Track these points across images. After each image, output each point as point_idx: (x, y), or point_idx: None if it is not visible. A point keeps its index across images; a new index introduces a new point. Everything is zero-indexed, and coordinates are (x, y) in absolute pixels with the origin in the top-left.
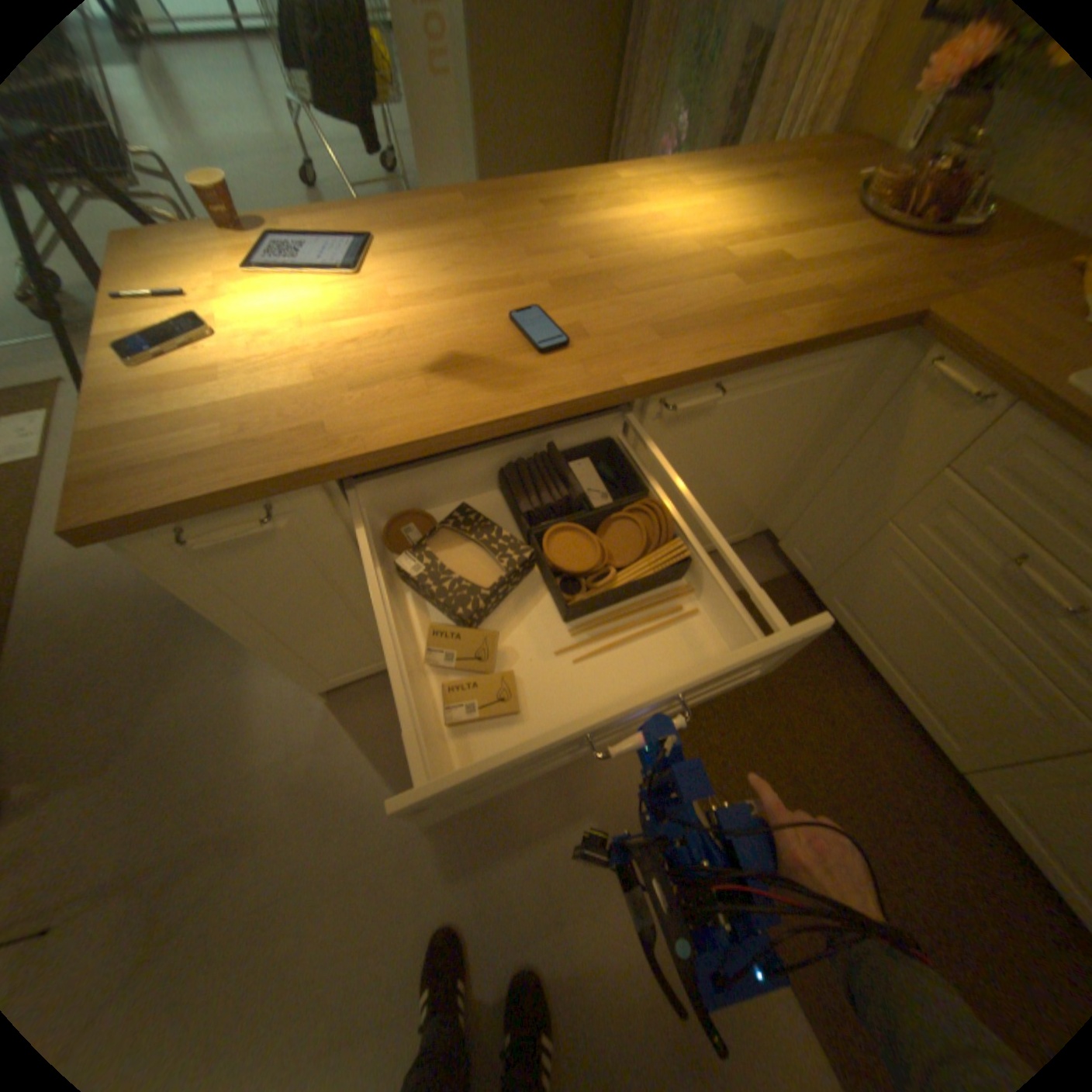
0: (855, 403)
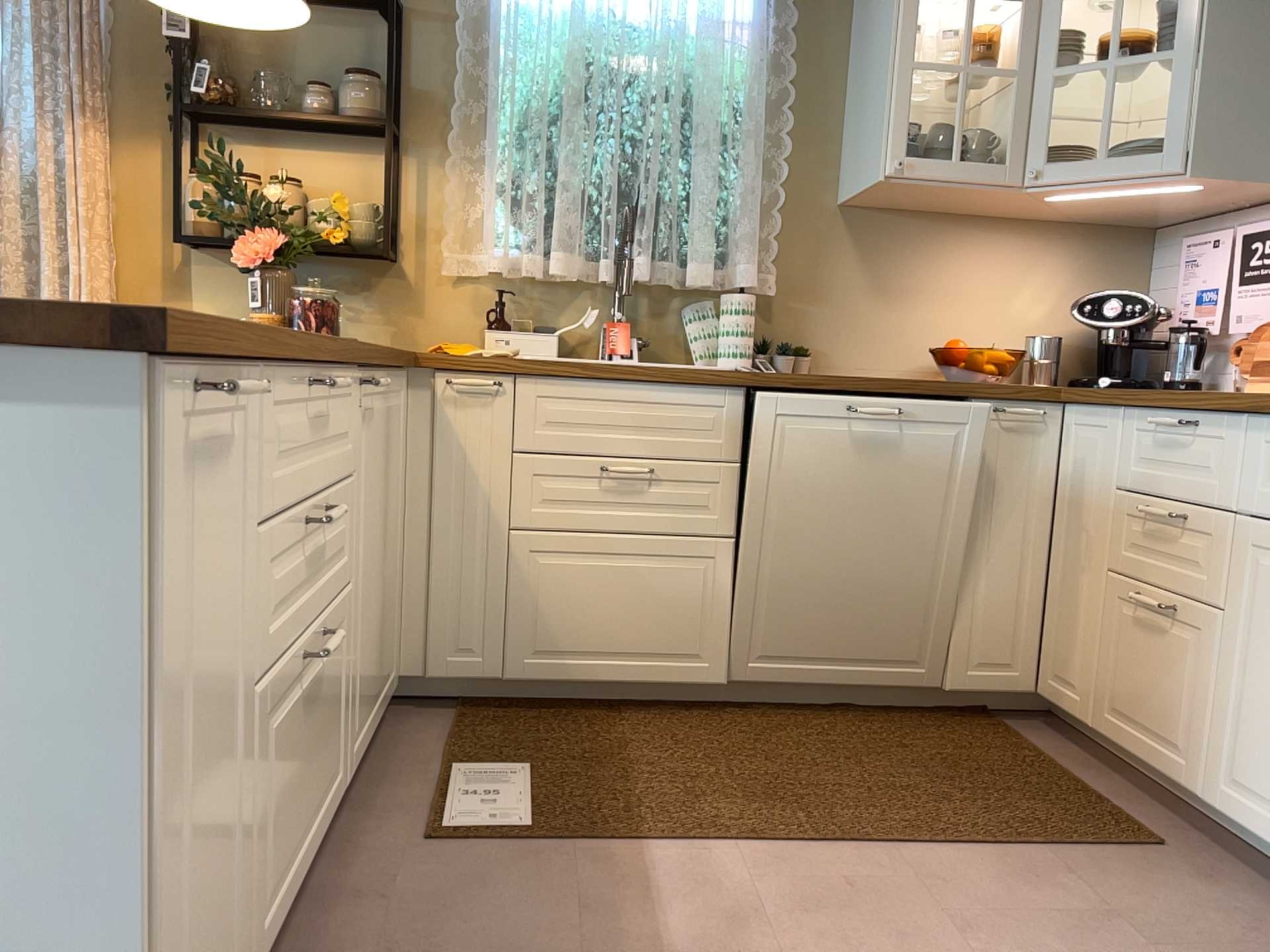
0: (402, 456)
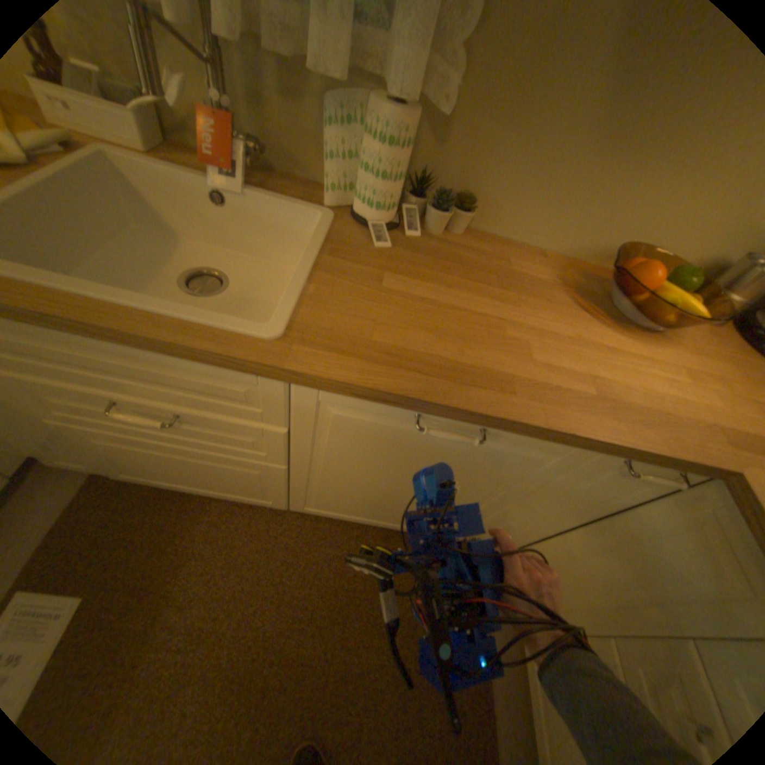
0: None
